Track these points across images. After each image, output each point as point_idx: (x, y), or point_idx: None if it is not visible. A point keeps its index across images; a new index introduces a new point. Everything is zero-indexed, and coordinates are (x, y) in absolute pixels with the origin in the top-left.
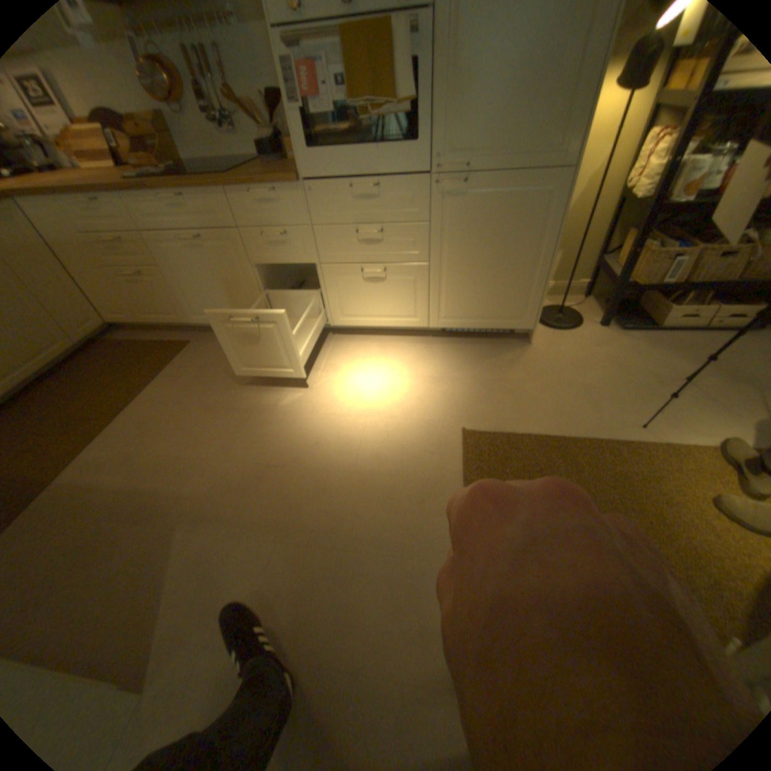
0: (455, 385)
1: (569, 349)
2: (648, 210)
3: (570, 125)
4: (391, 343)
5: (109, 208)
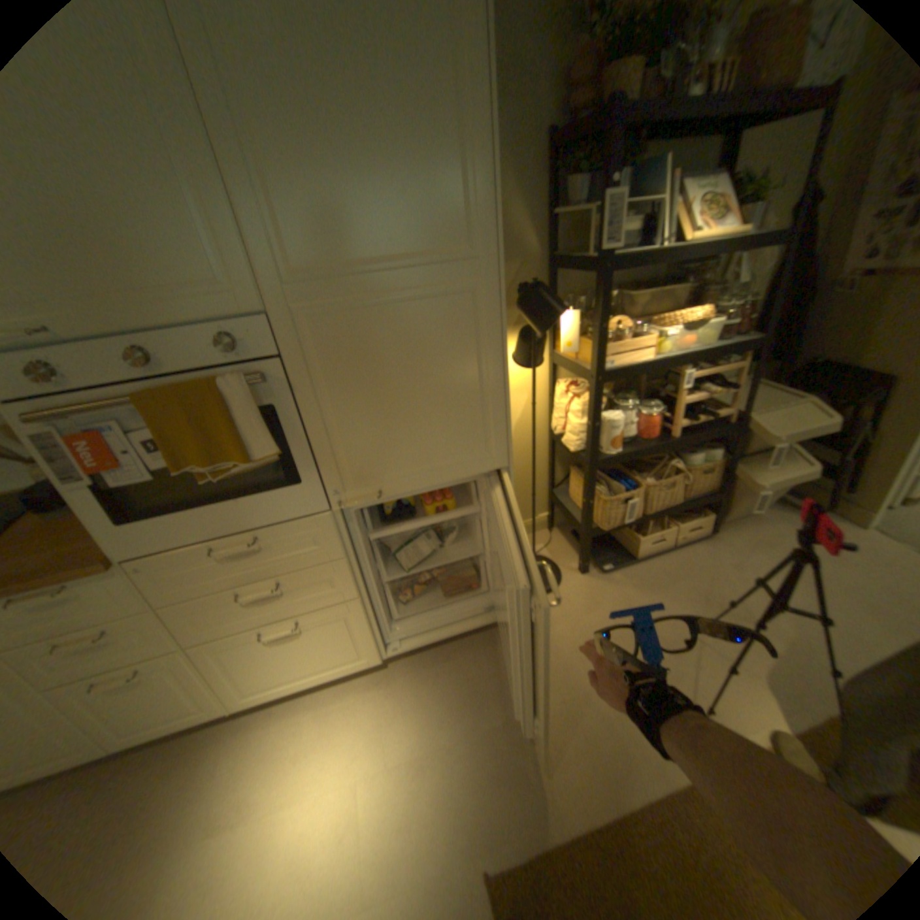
0: (445, 768)
1: (561, 629)
2: (584, 466)
3: (488, 437)
4: (332, 705)
5: None
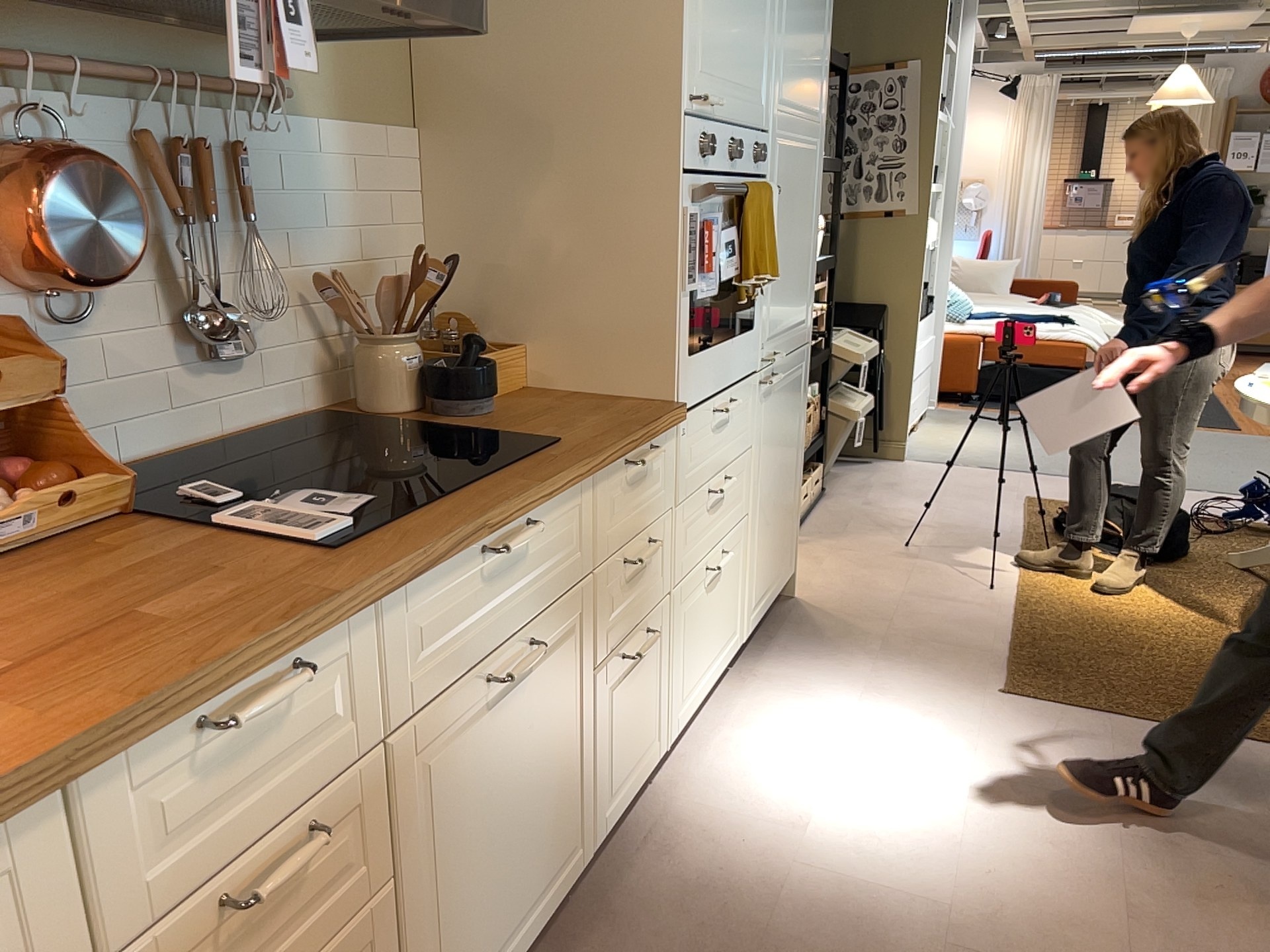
0: (891, 676)
1: (820, 579)
2: None
3: (808, 303)
4: (730, 713)
5: (323, 689)
